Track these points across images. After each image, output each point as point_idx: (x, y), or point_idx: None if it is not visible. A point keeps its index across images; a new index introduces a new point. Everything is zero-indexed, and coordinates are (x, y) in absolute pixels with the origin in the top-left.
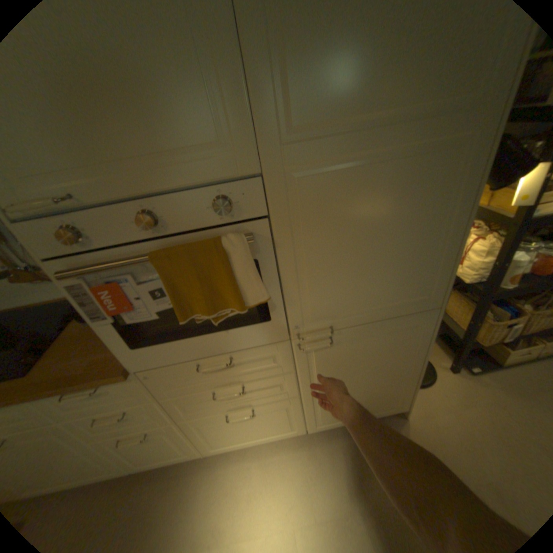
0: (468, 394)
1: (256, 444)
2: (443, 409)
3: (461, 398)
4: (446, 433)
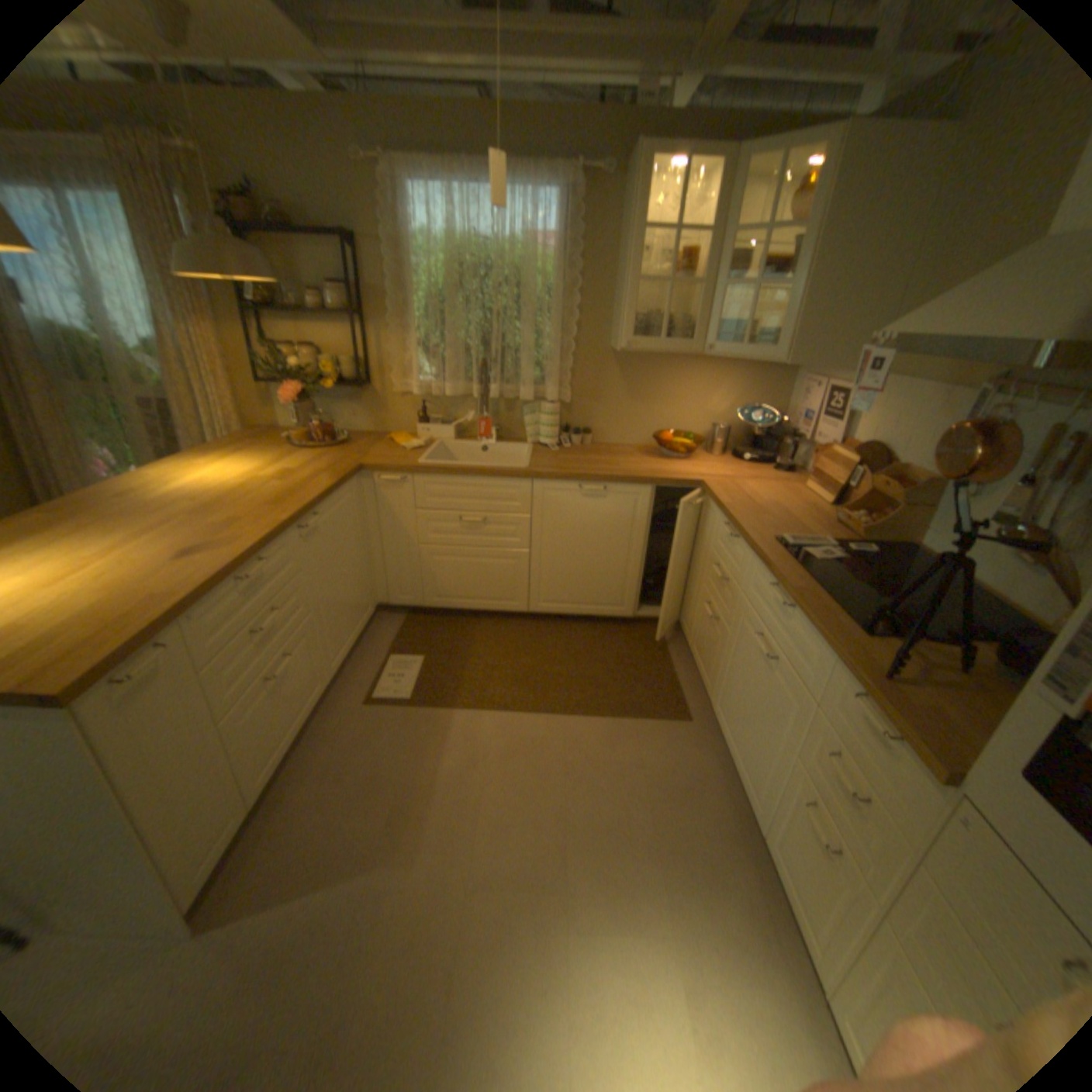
0: None
1: None
2: None
3: None
4: None
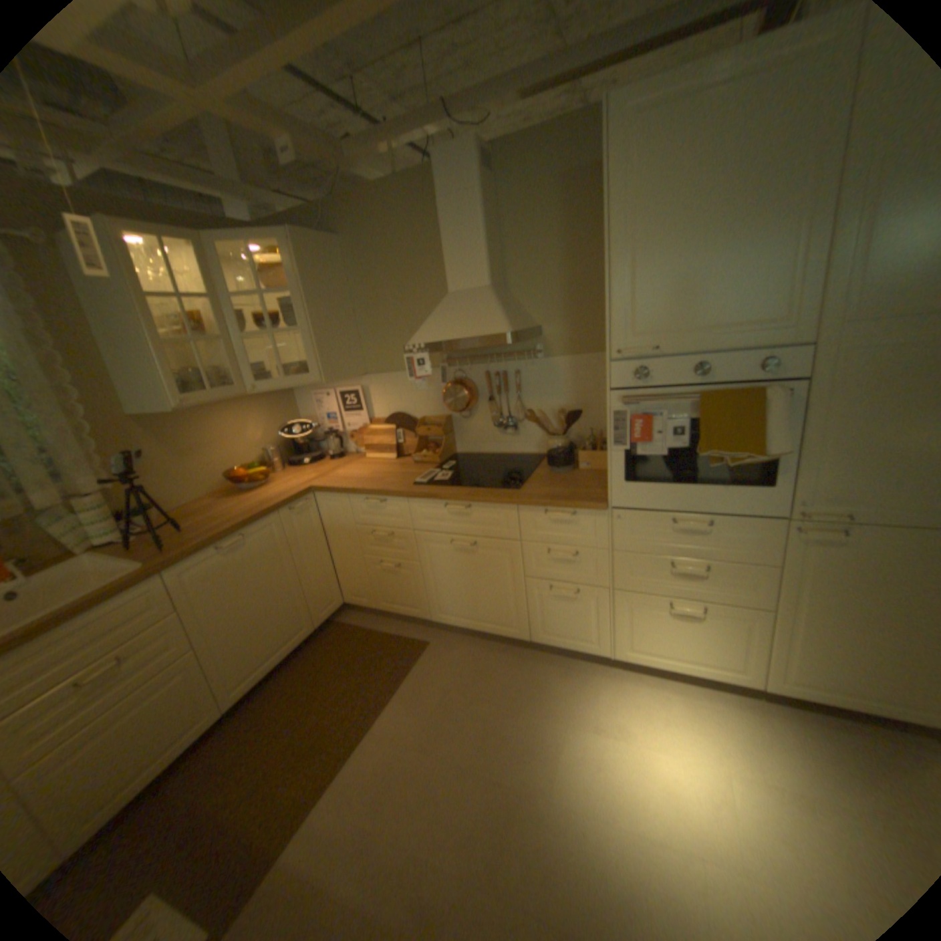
0: None
1: (687, 674)
2: None
3: None
4: None
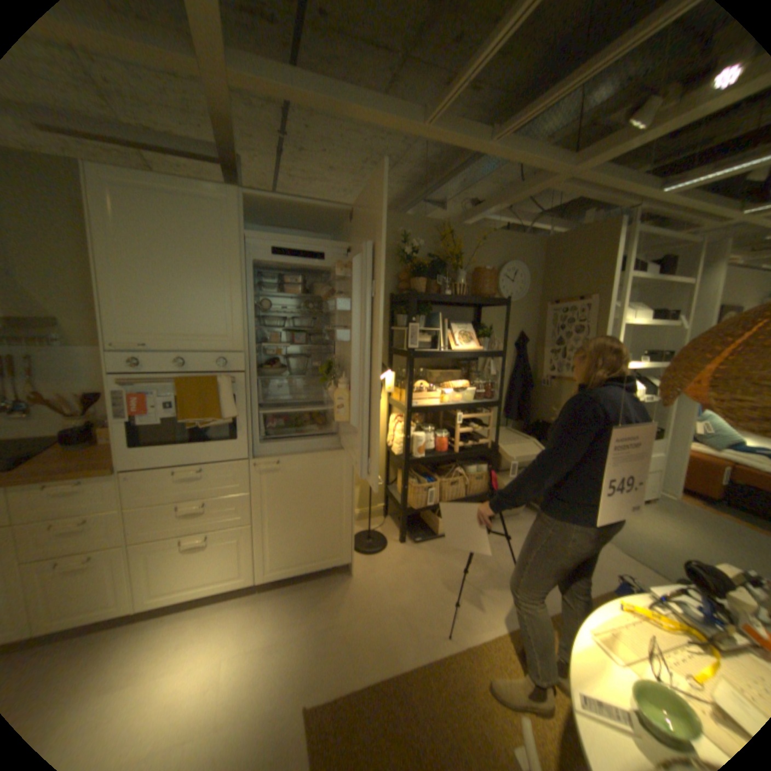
0: (406, 556)
1: (199, 598)
2: (383, 567)
3: (400, 559)
4: (379, 582)
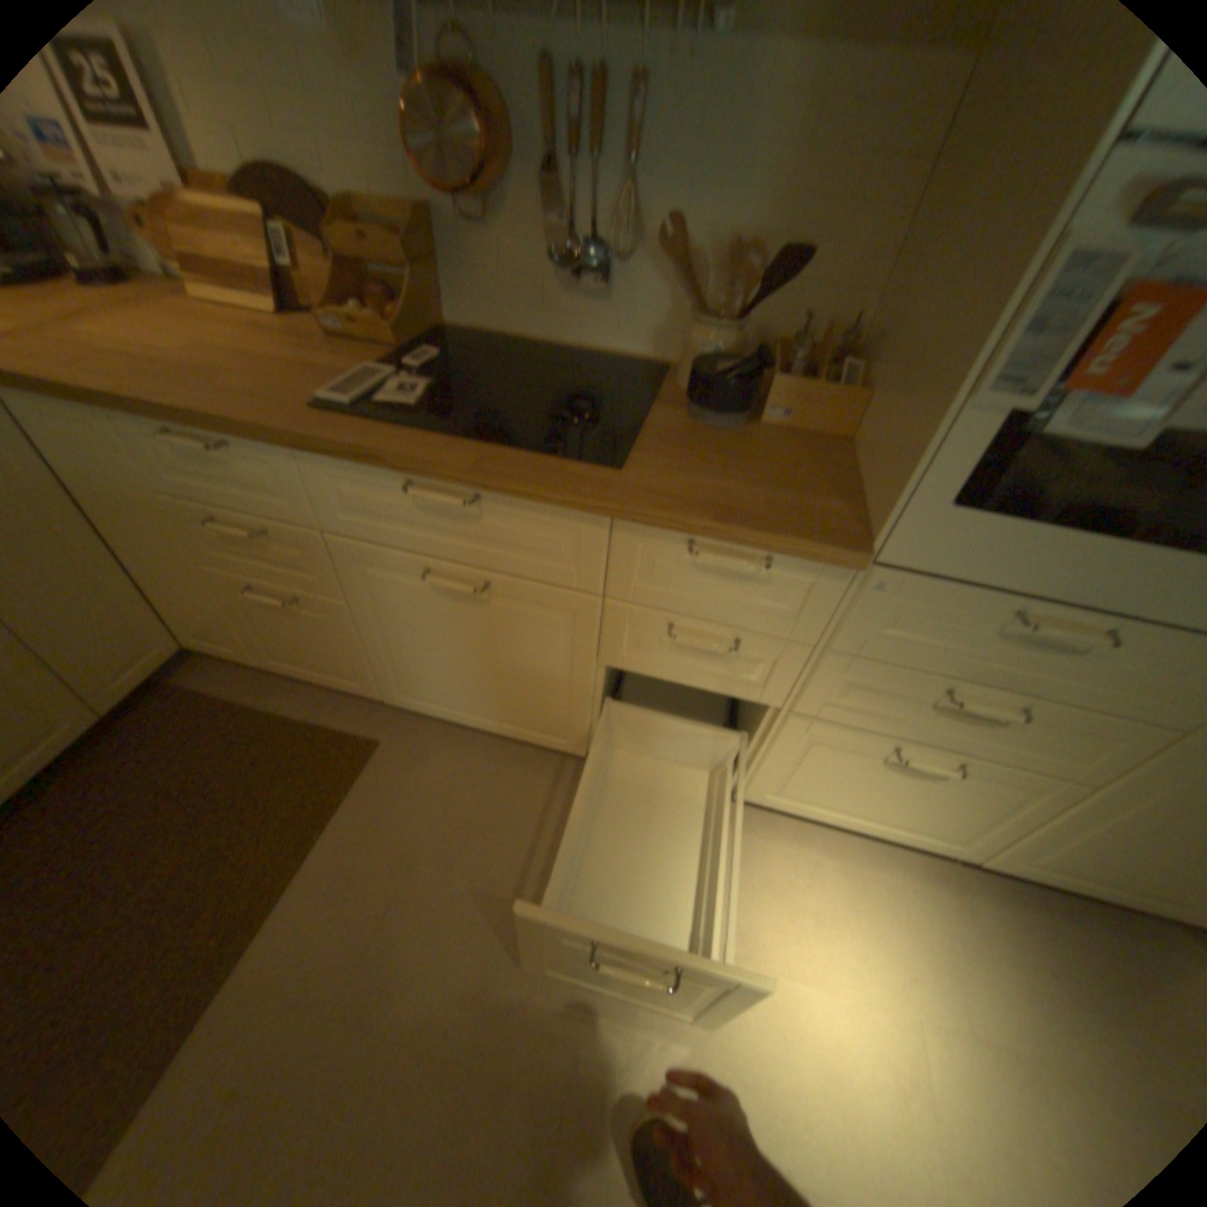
0: None
1: (861, 831)
2: None
3: None
4: None
